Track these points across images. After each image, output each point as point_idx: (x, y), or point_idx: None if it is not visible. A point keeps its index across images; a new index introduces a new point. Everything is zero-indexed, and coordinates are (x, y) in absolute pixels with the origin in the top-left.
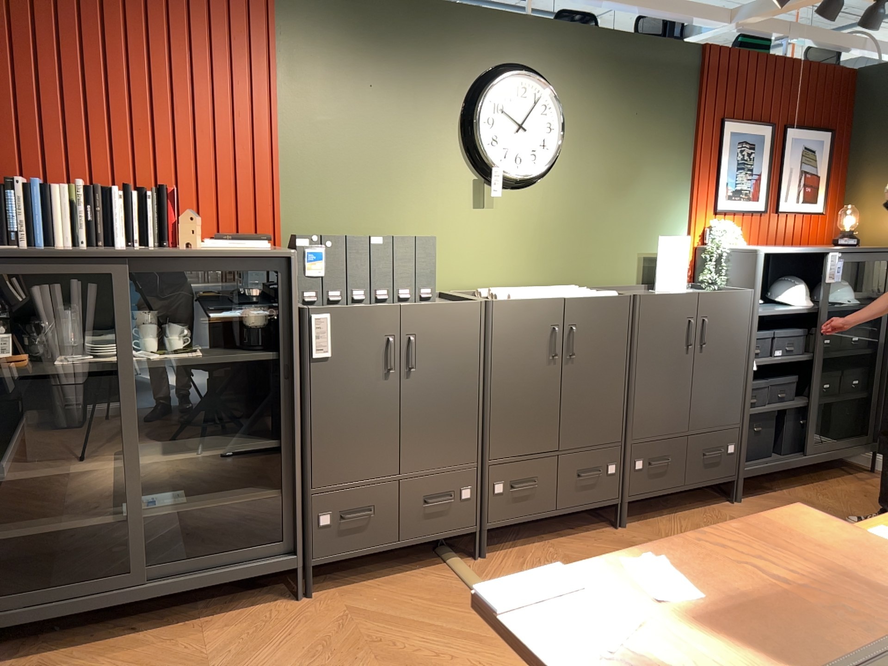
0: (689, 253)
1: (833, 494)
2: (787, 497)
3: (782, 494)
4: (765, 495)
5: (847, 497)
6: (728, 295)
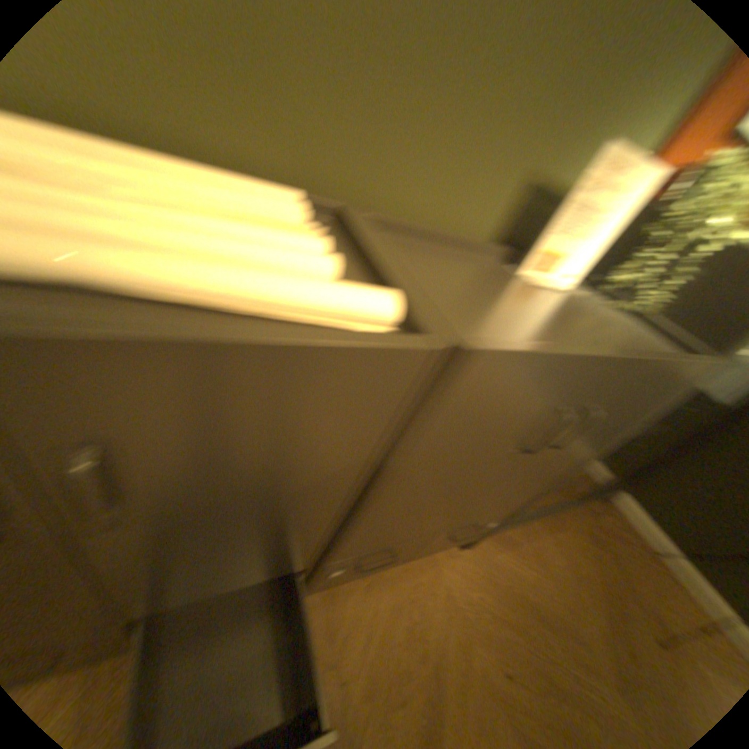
0: (633, 211)
1: (567, 545)
2: (522, 545)
3: (517, 535)
4: (501, 535)
5: (580, 556)
6: (680, 368)
